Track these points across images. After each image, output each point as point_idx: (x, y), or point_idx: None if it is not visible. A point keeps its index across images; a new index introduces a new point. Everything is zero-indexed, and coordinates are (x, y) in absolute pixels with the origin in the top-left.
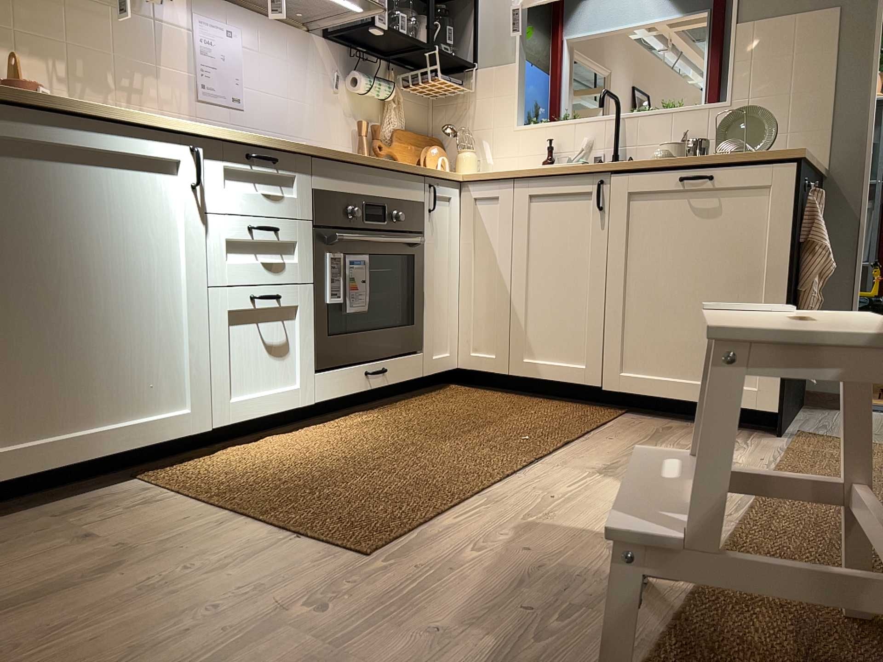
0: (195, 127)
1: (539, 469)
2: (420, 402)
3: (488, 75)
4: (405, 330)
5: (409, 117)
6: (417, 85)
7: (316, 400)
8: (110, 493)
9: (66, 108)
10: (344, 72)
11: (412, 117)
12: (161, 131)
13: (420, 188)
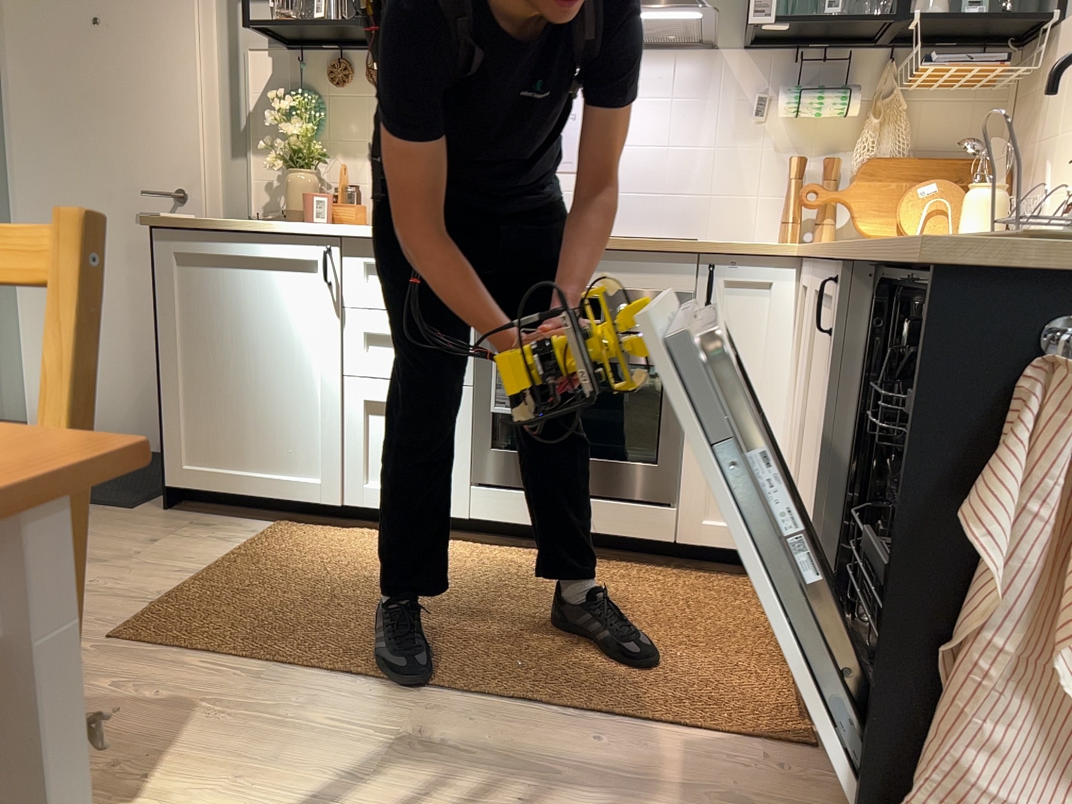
0: (346, 226)
1: (392, 694)
2: (655, 577)
3: (1070, 31)
4: (644, 471)
5: (938, 131)
6: (912, 81)
7: (470, 517)
8: (243, 523)
9: (223, 227)
10: (779, 89)
11: (948, 131)
12: (298, 236)
13: (687, 274)
